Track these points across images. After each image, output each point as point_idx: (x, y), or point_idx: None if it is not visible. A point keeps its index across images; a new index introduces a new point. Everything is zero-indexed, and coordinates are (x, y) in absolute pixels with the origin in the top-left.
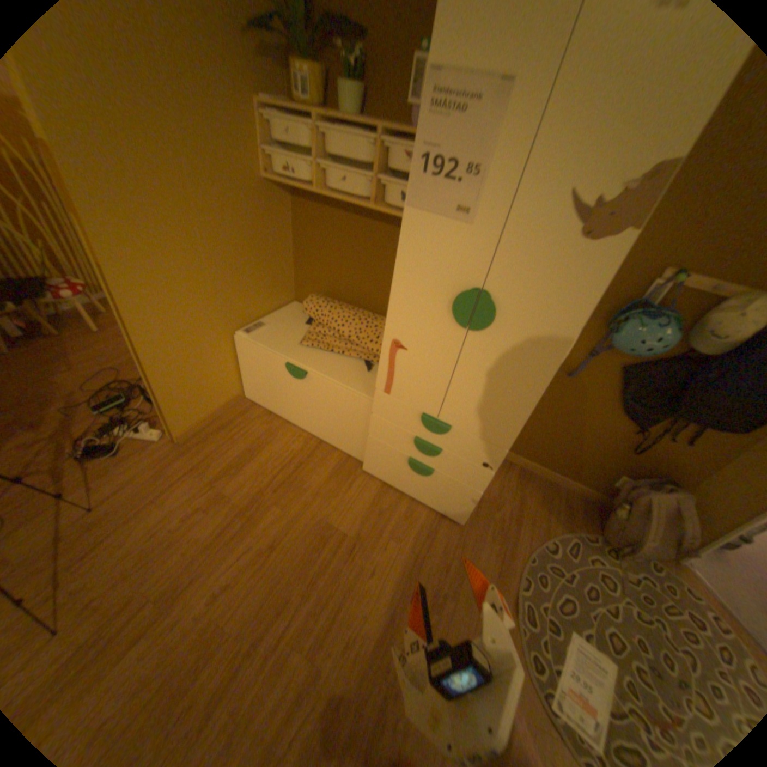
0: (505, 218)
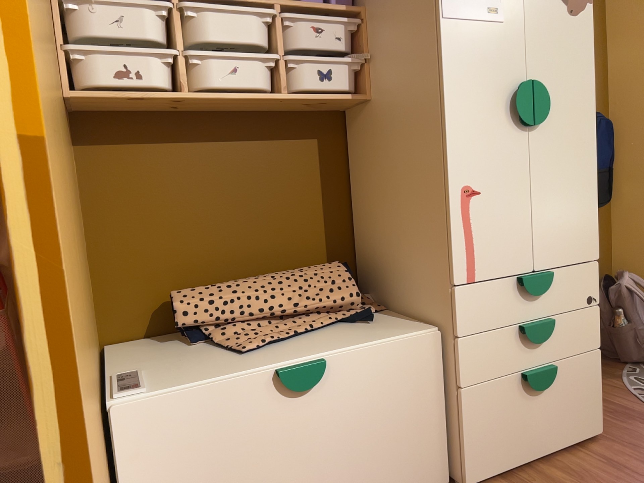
0: (523, 10)
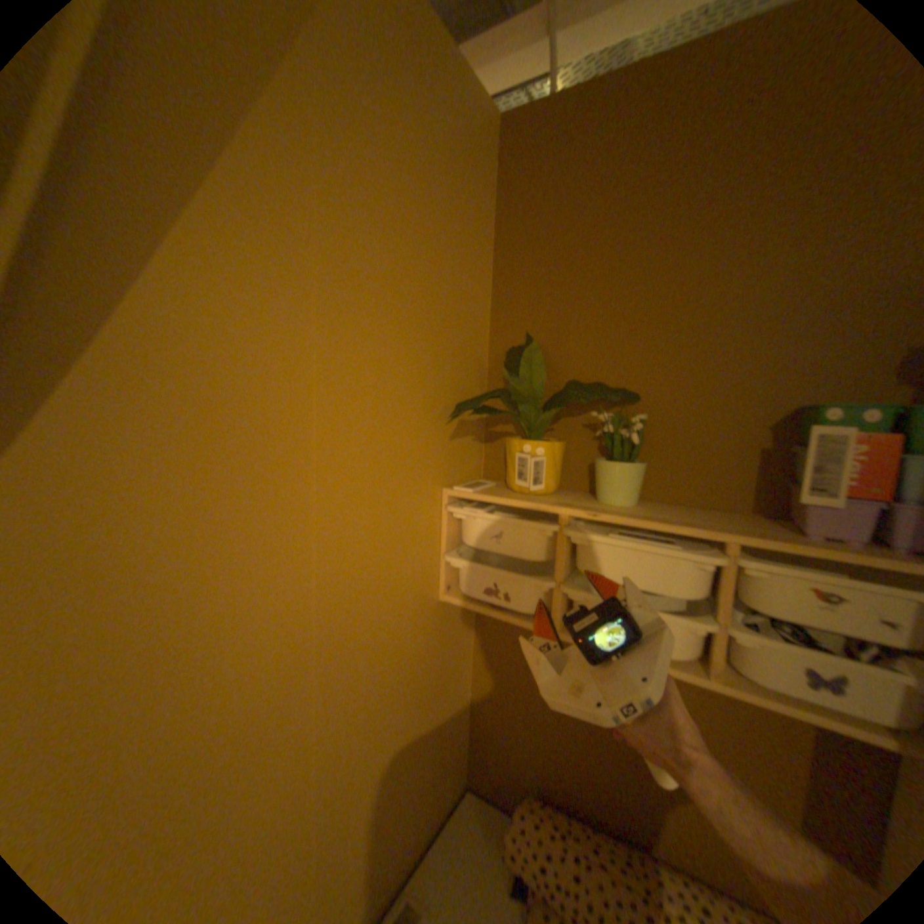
0: None
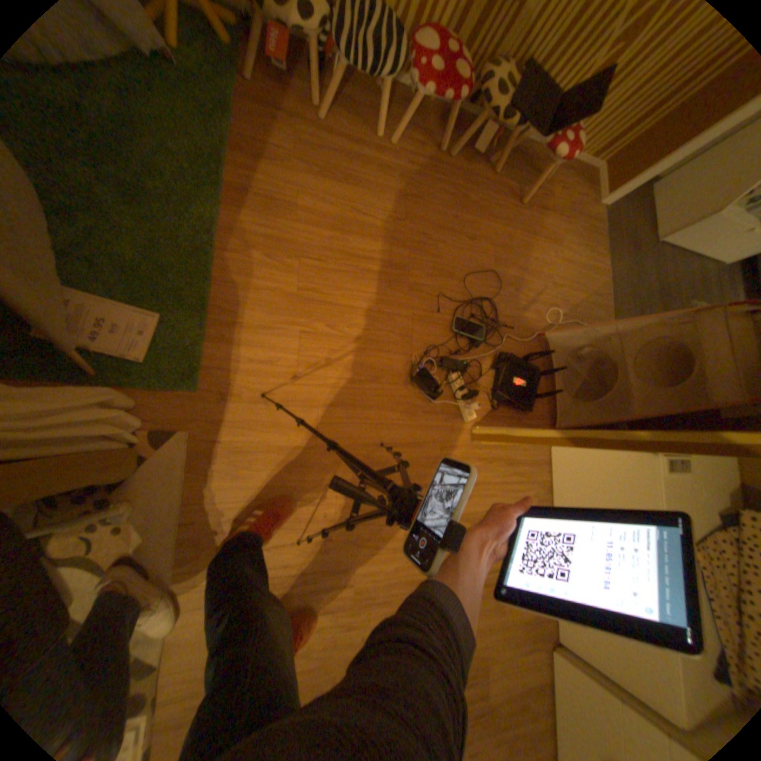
0: None
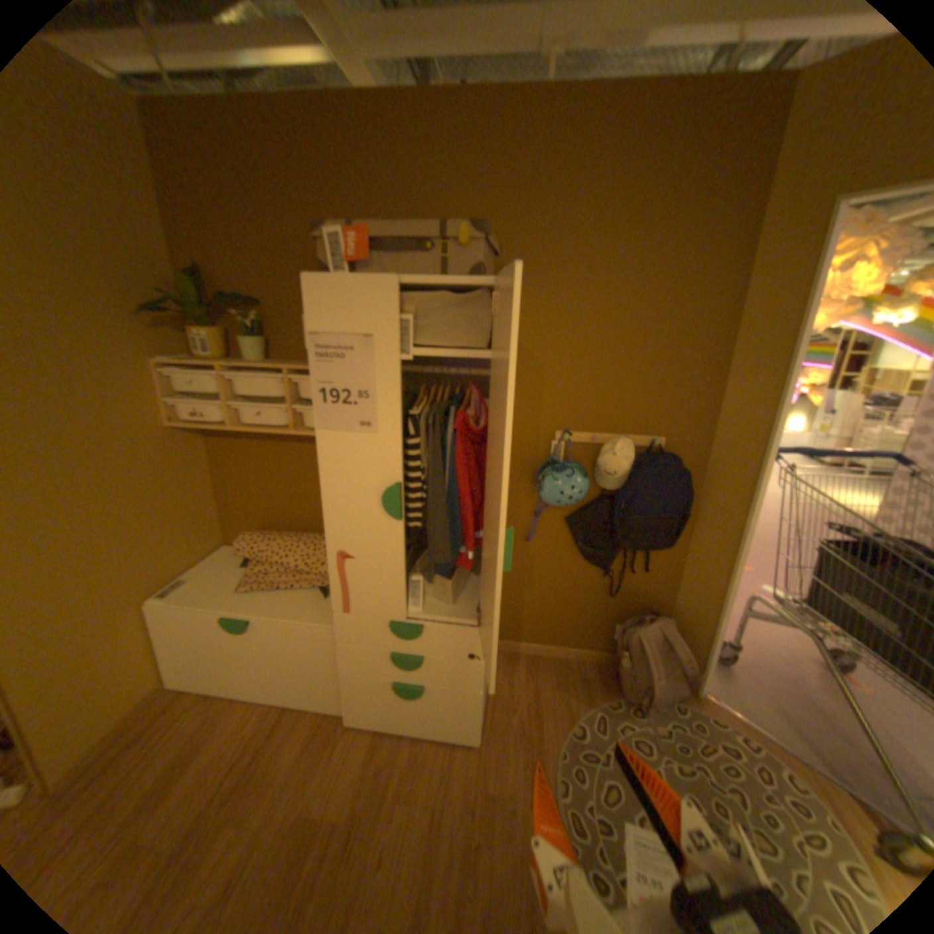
0: (401, 425)
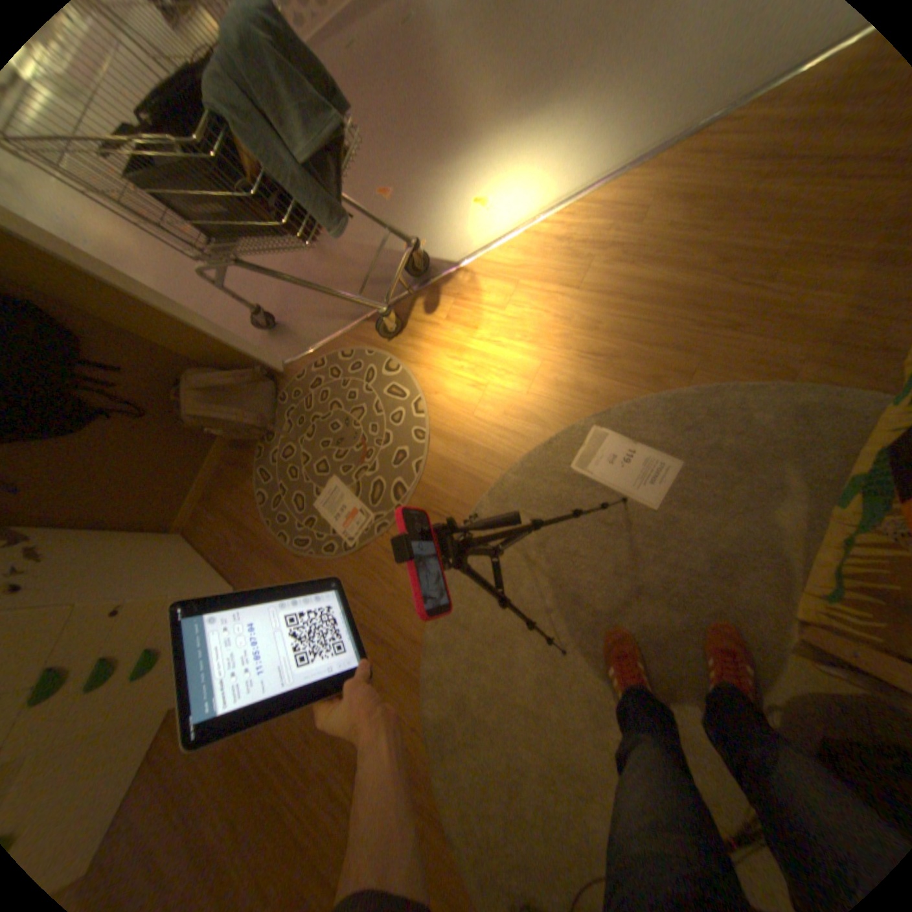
0: None
